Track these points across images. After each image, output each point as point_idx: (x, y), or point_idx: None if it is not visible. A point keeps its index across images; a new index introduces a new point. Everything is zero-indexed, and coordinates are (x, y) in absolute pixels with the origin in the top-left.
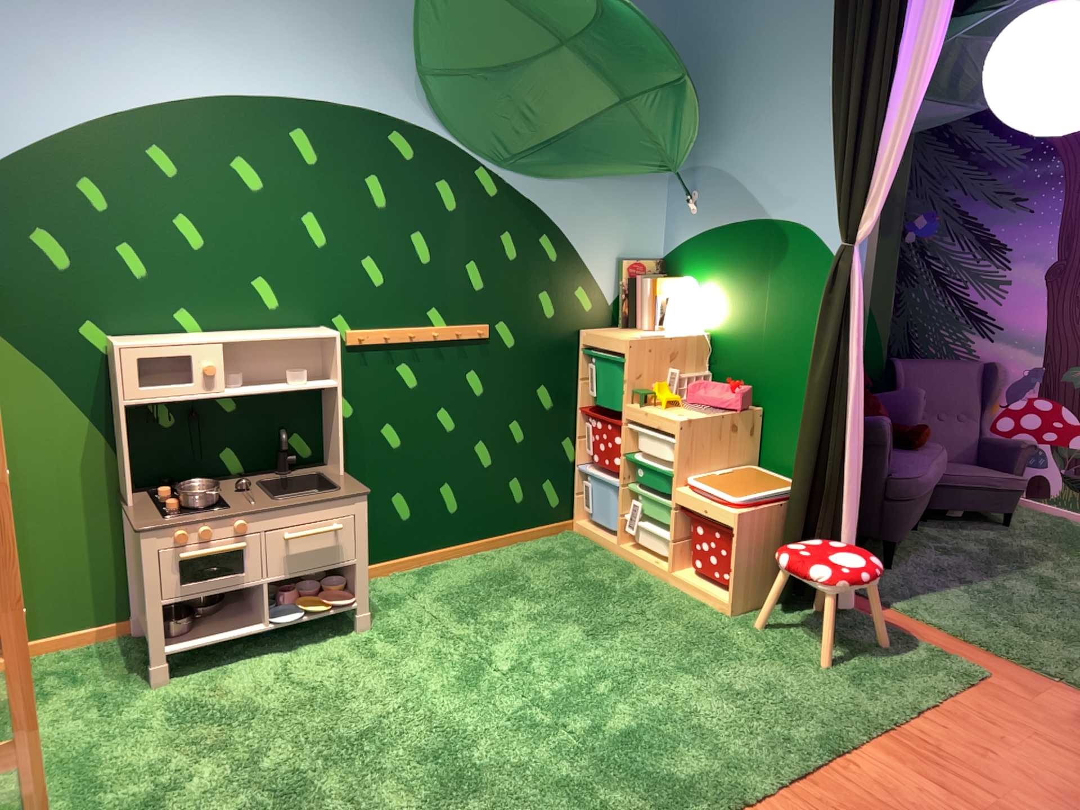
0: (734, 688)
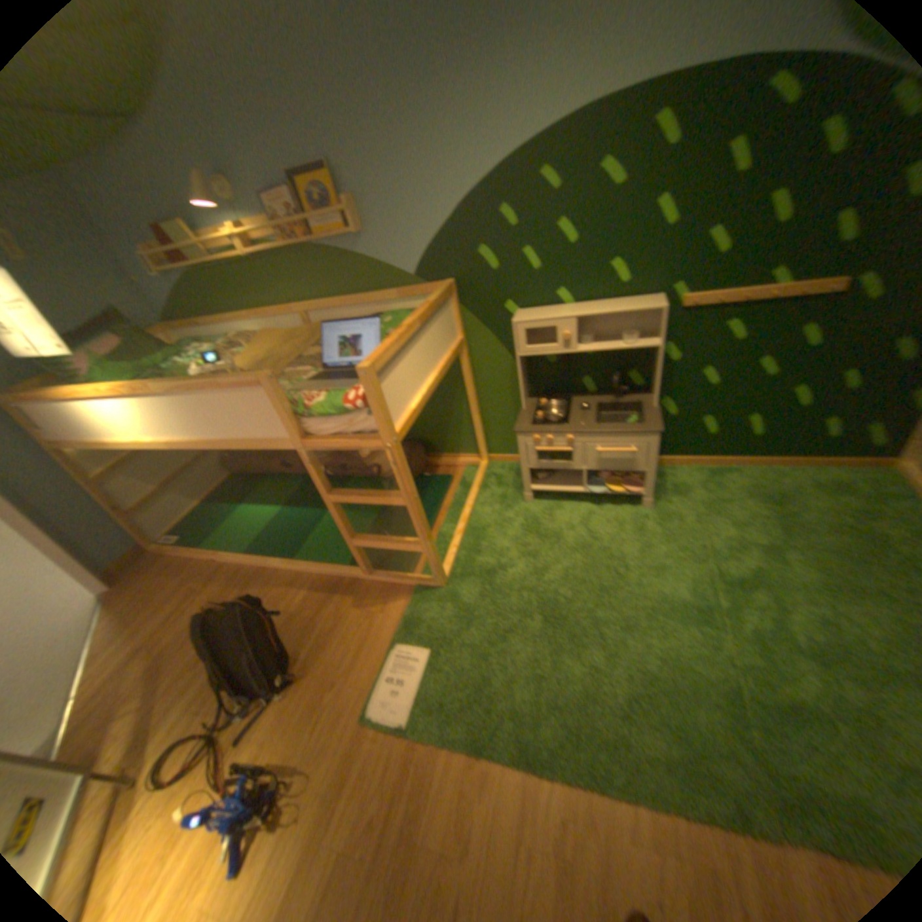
0: None
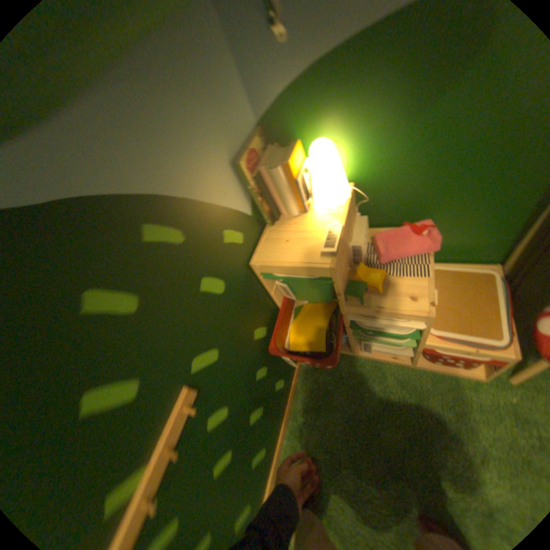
0: None
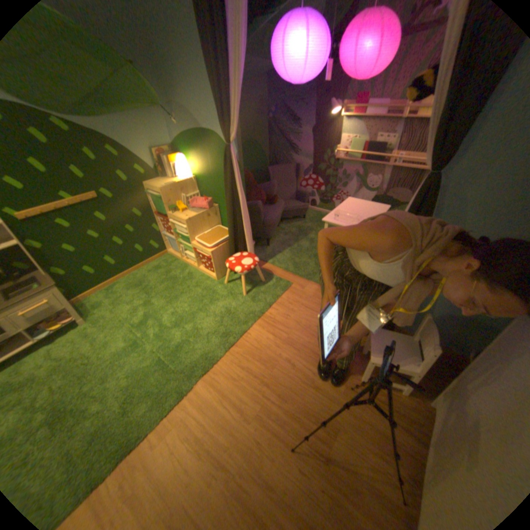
0: (215, 314)
